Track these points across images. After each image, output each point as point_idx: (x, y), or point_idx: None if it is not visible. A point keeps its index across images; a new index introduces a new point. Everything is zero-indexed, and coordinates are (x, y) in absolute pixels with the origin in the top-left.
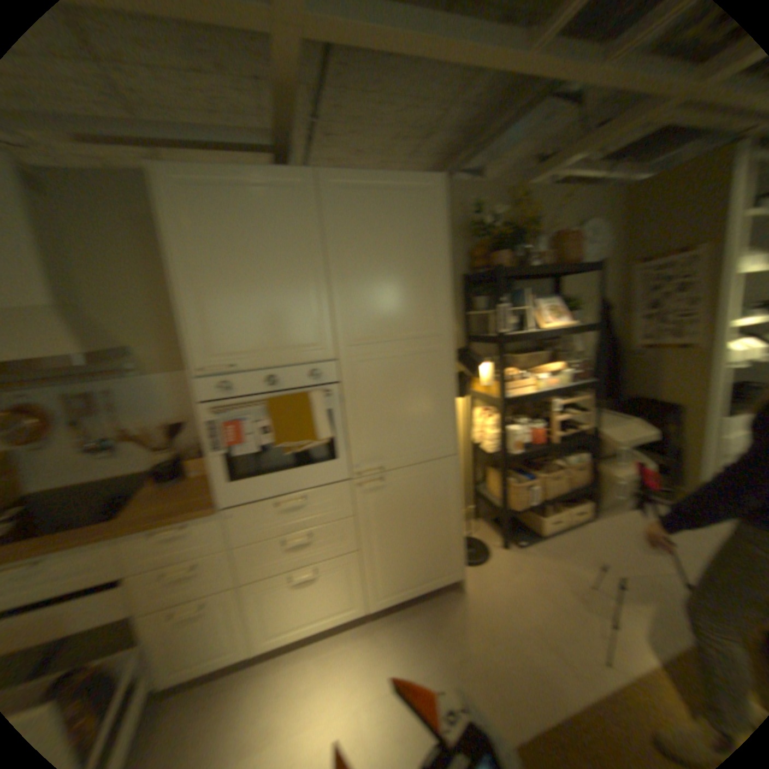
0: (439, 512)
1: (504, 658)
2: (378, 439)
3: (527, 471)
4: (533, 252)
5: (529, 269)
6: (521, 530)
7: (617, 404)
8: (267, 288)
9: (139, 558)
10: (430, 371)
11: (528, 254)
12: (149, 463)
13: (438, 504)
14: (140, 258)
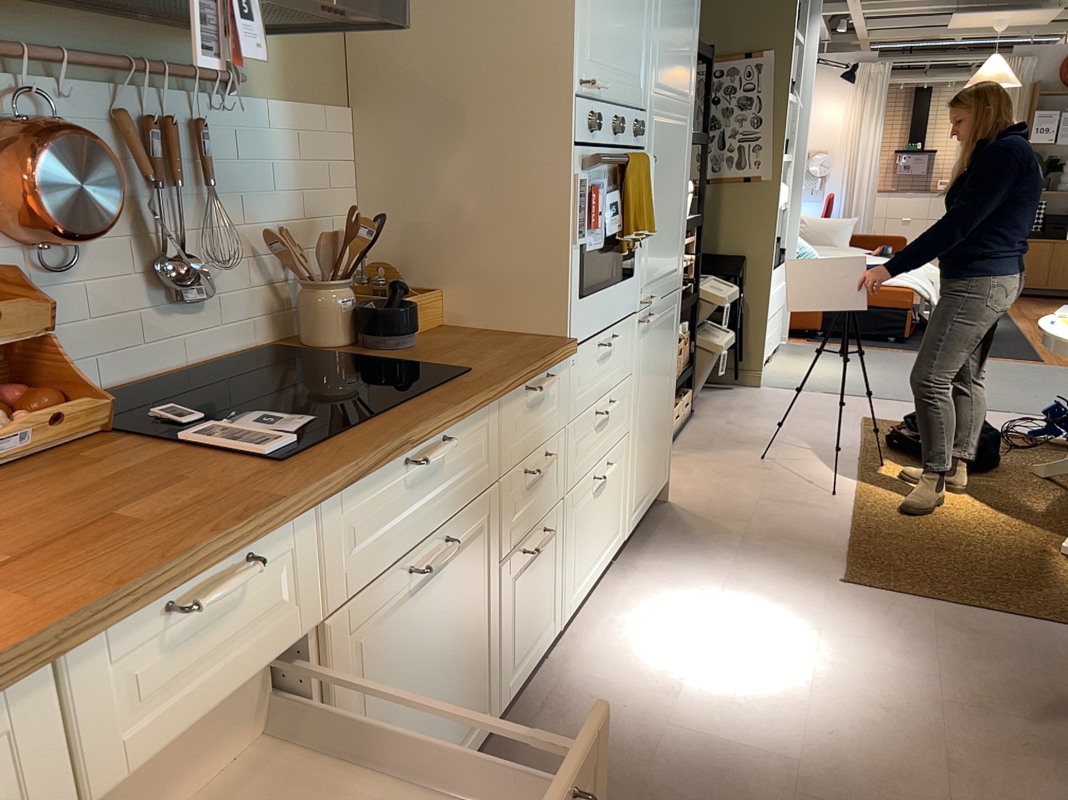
0: (669, 374)
1: (768, 522)
2: (656, 249)
3: None
4: None
5: None
6: None
7: None
8: None
9: (518, 432)
10: (683, 155)
11: None
12: (343, 303)
13: (670, 361)
14: None
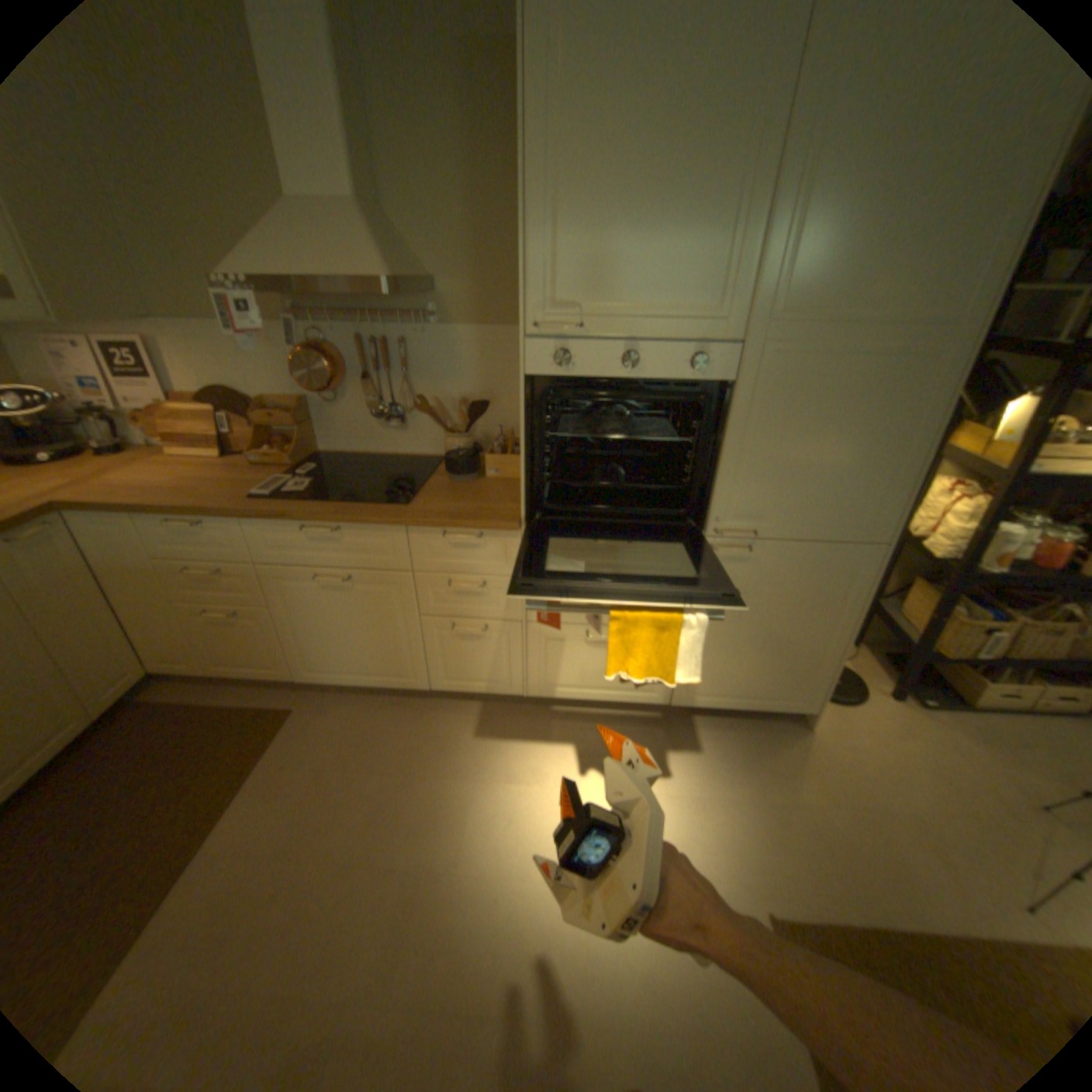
0: (824, 622)
1: (856, 831)
2: (771, 489)
3: (1000, 606)
4: None
5: None
6: (939, 687)
7: None
8: (672, 189)
9: (439, 556)
10: (912, 392)
11: None
12: (451, 448)
13: (829, 610)
14: (473, 128)
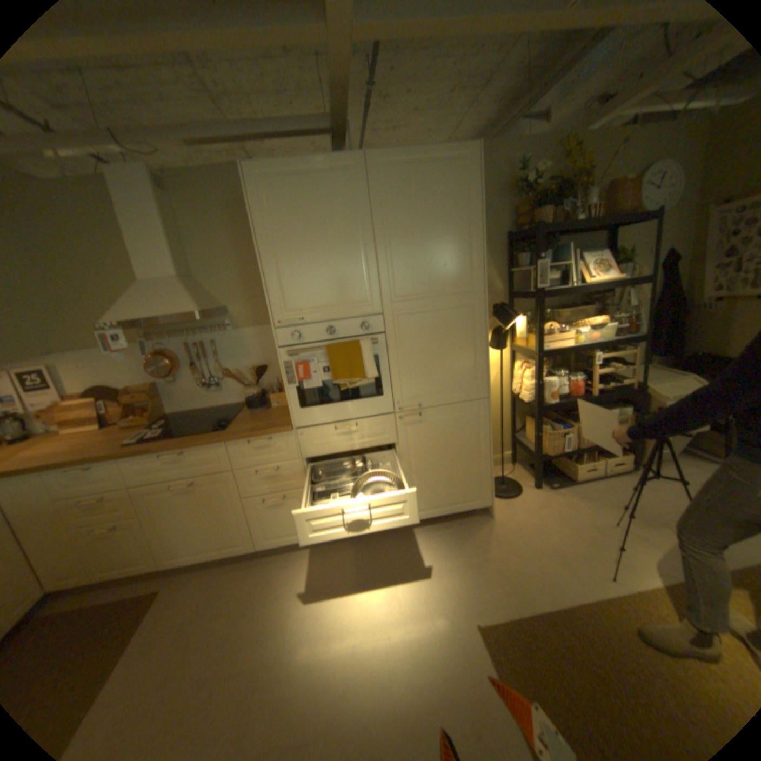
0: (472, 447)
1: (521, 565)
2: (419, 381)
3: (566, 421)
4: (584, 205)
5: (578, 223)
6: (558, 476)
7: (682, 361)
8: (329, 257)
9: (247, 457)
10: (466, 324)
11: (577, 208)
12: (248, 395)
13: (472, 440)
14: (237, 237)
